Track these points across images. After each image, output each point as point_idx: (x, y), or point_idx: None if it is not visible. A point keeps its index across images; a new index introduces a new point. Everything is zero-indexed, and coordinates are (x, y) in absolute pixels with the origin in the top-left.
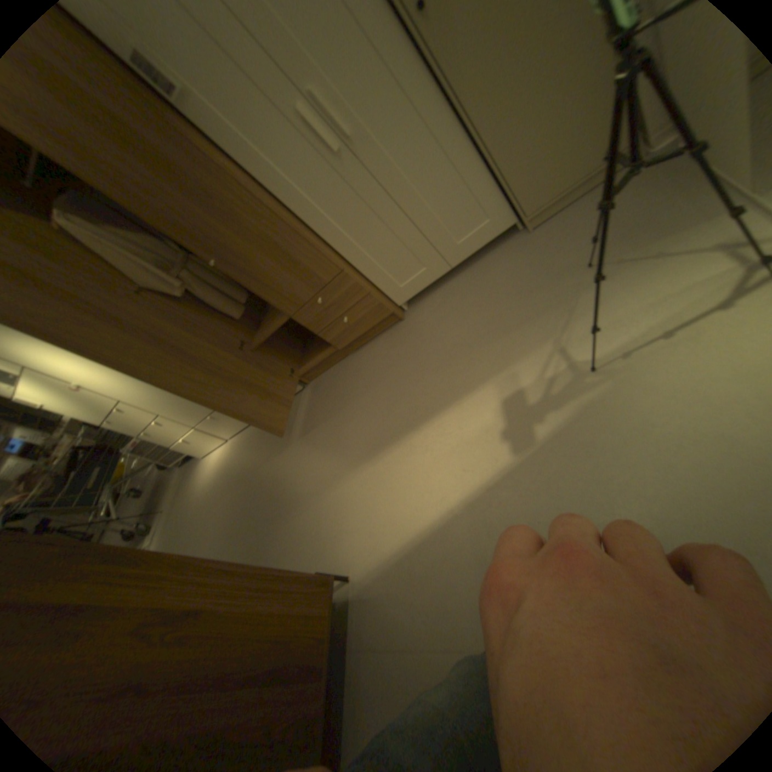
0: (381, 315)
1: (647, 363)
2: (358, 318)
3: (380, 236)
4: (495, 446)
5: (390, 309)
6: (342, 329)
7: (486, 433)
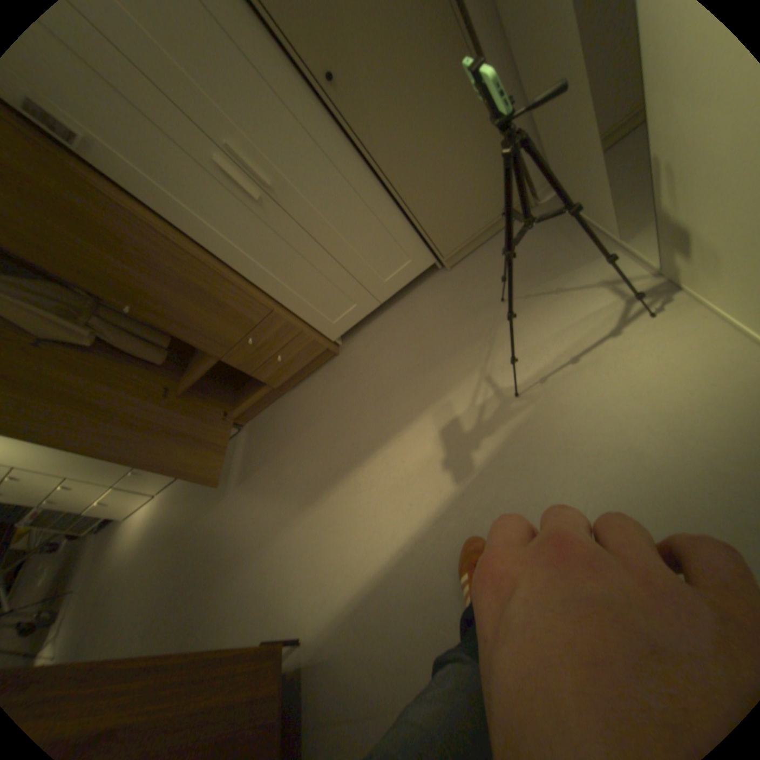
0: (317, 352)
1: (561, 387)
2: (294, 356)
3: (310, 277)
4: (439, 477)
5: (325, 345)
6: (278, 368)
7: (428, 464)
